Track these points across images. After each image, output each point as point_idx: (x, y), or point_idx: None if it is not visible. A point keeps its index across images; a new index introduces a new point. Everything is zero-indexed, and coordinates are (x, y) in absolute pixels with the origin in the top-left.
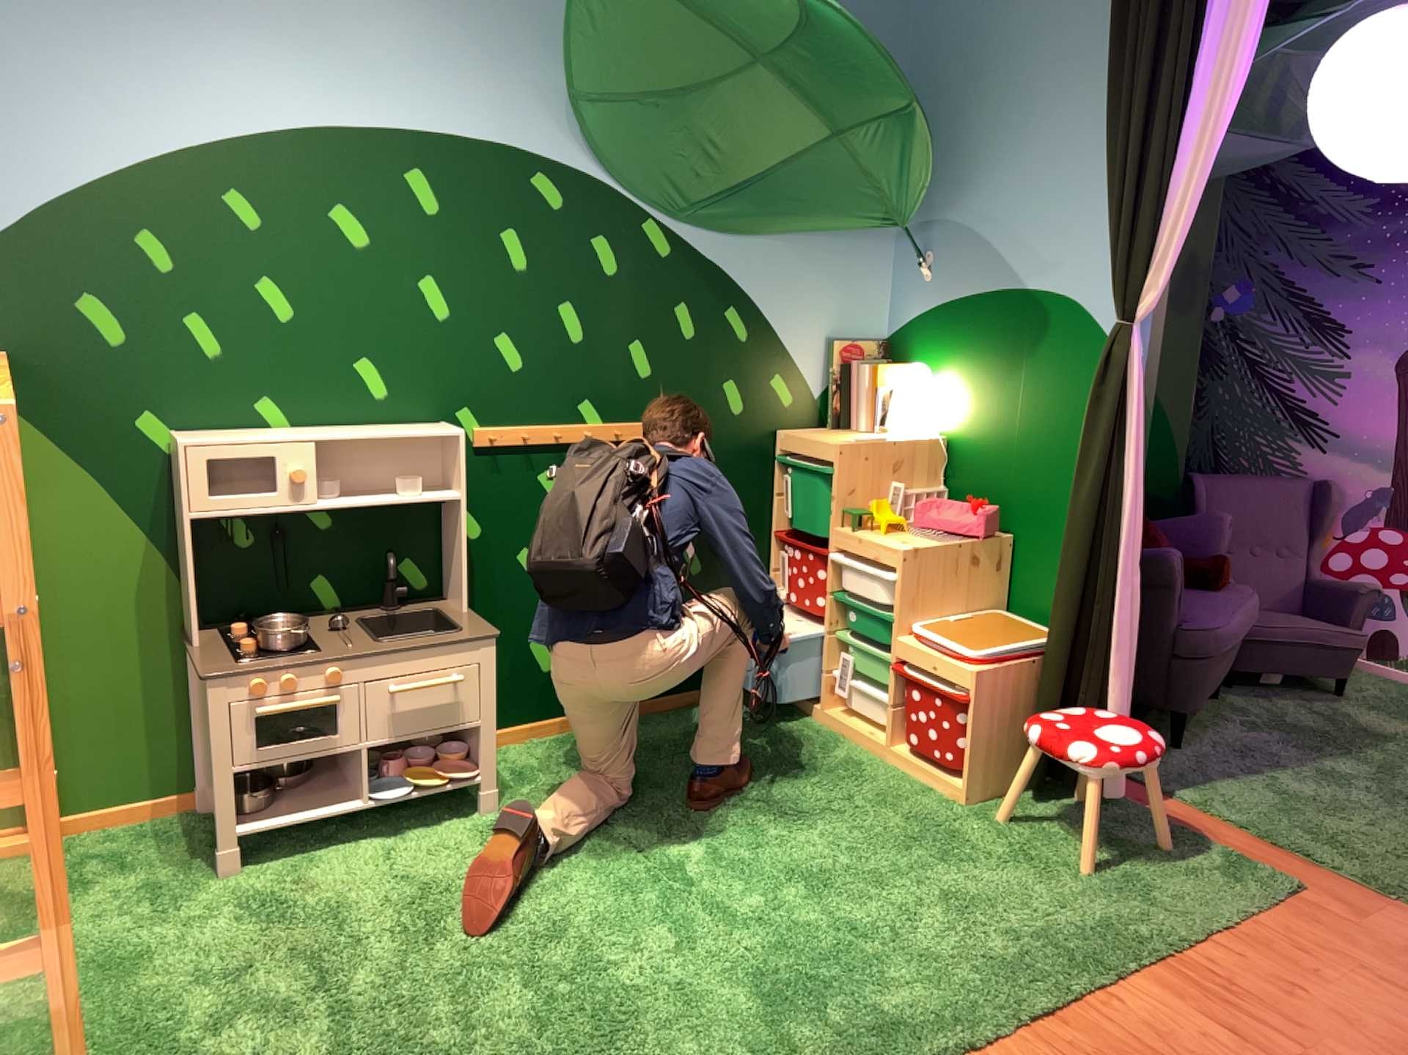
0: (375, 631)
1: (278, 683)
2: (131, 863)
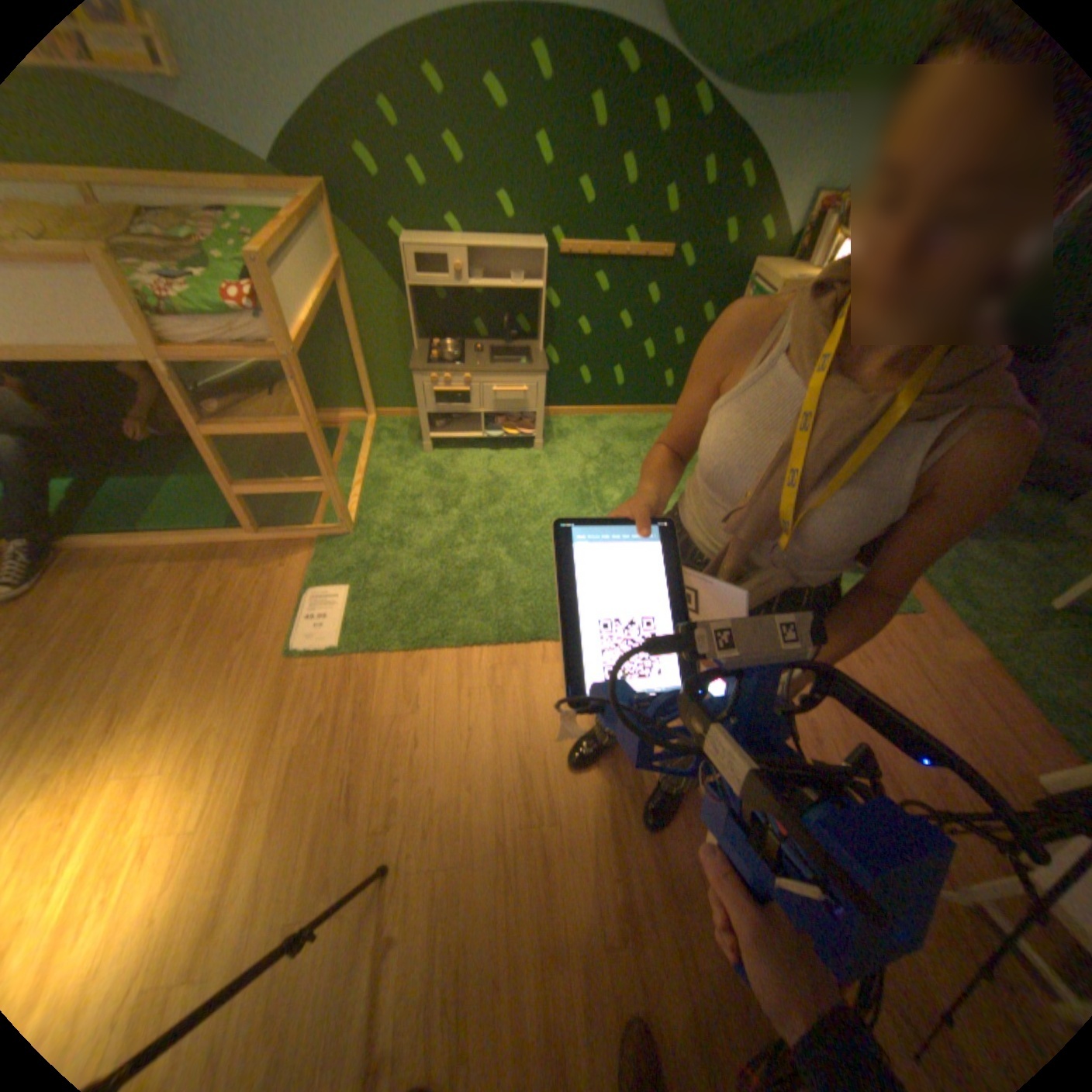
0: (491, 357)
1: (437, 380)
2: (390, 440)
